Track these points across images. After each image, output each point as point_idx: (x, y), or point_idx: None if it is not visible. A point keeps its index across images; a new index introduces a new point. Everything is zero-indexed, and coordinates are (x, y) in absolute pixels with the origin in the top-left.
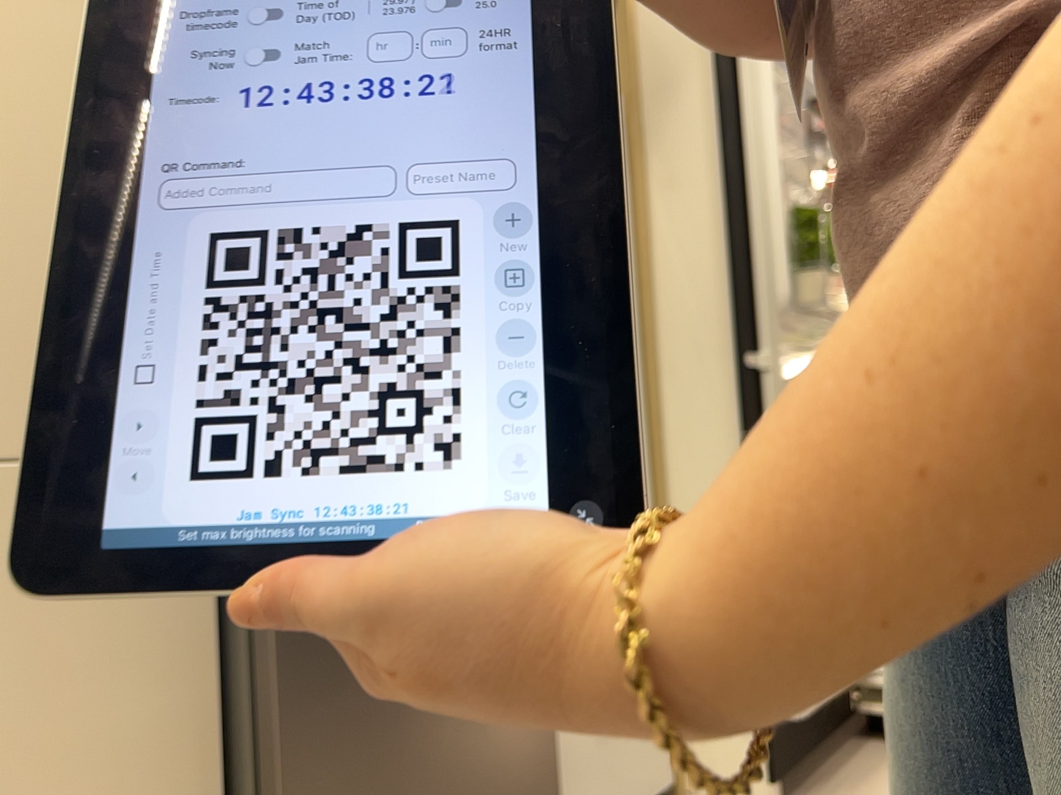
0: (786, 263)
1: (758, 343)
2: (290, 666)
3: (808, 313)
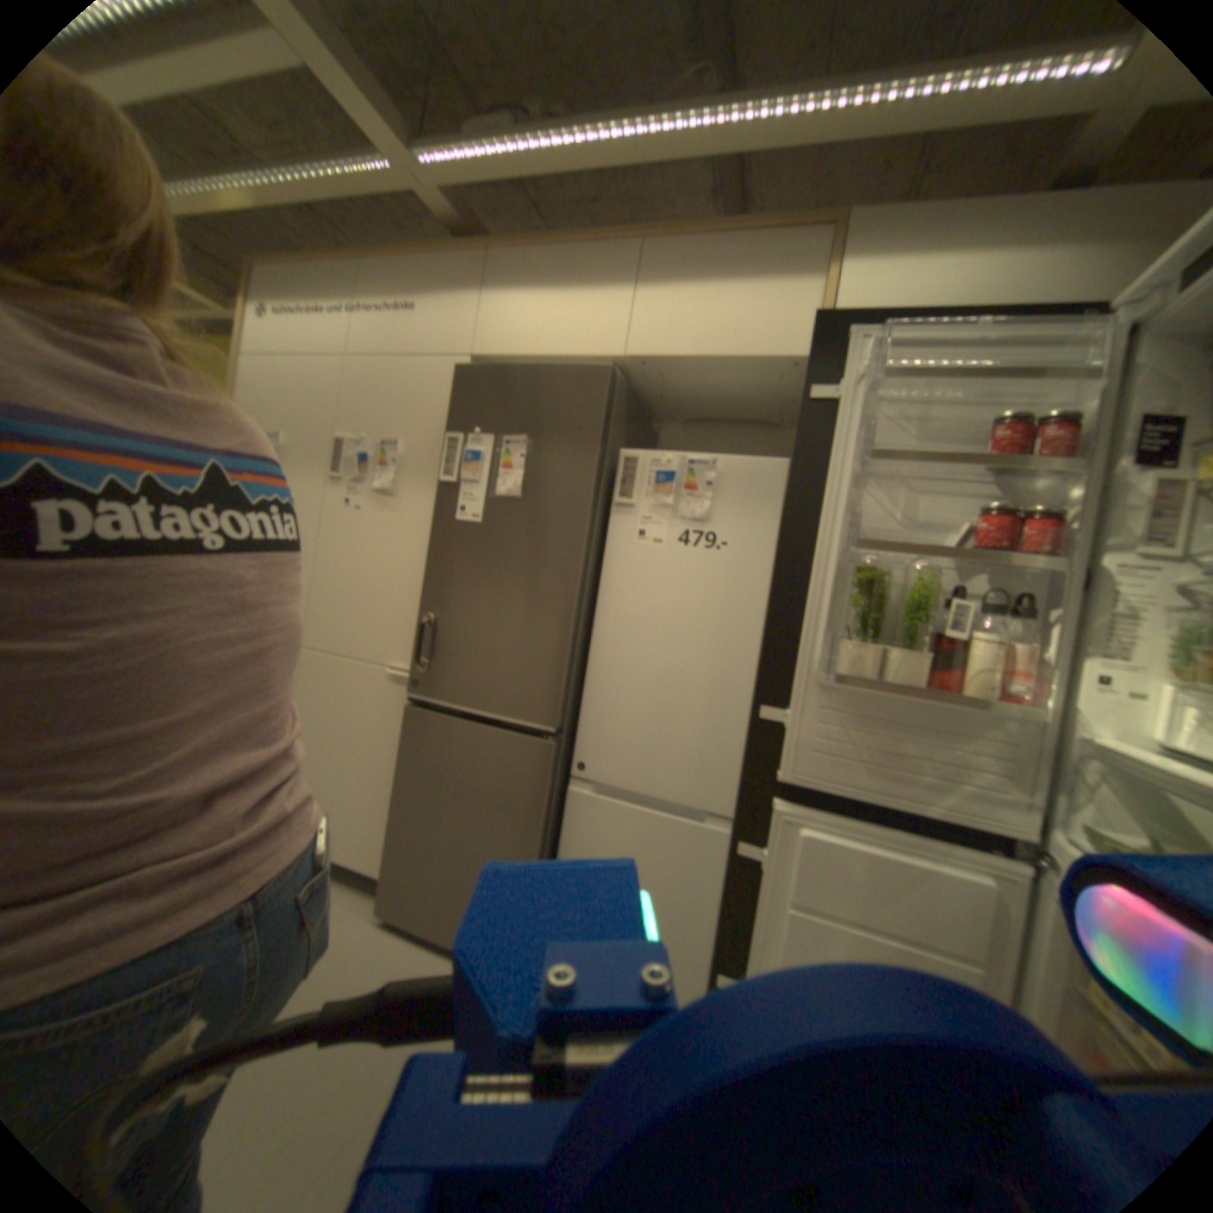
0: (839, 627)
1: (785, 699)
2: (401, 761)
3: (863, 684)
